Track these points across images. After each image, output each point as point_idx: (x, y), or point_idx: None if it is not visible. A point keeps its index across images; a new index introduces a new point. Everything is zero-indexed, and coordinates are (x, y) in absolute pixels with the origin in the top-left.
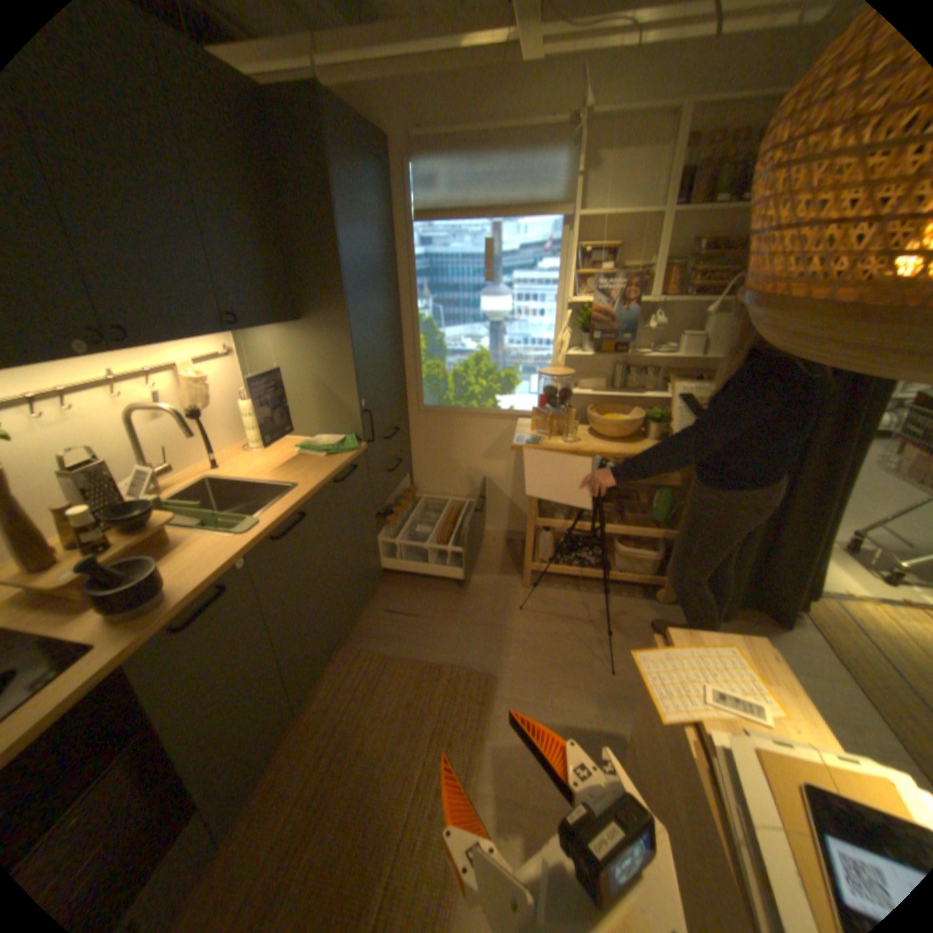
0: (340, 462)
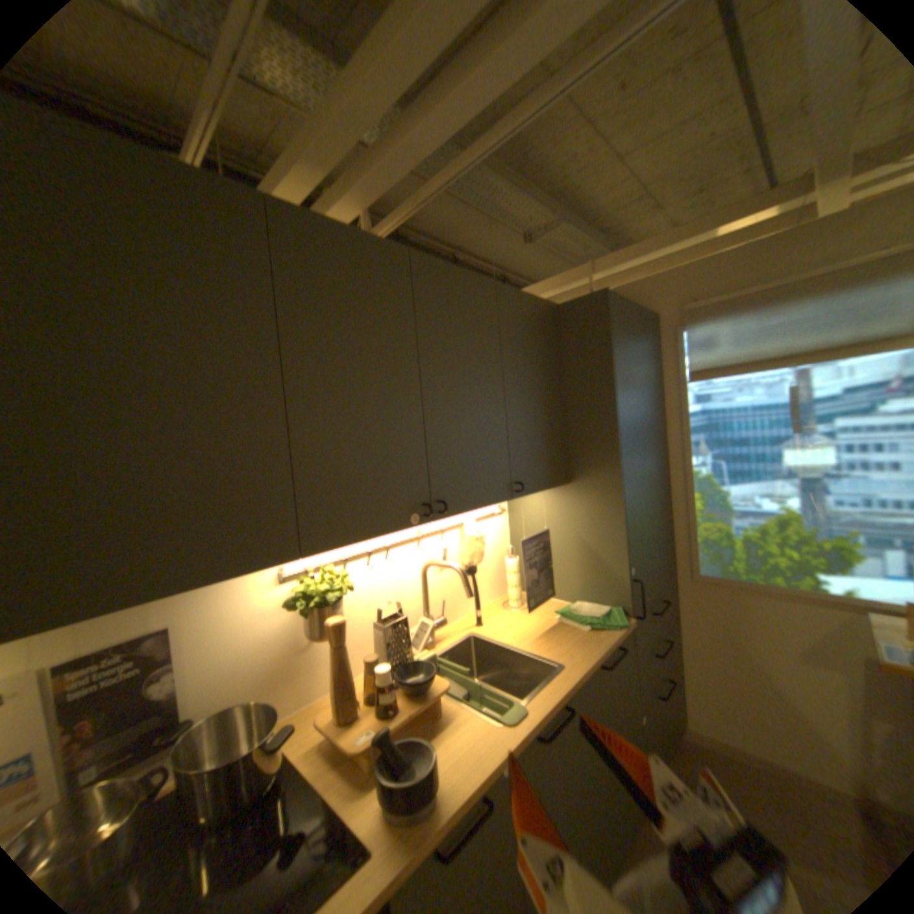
0: (608, 642)
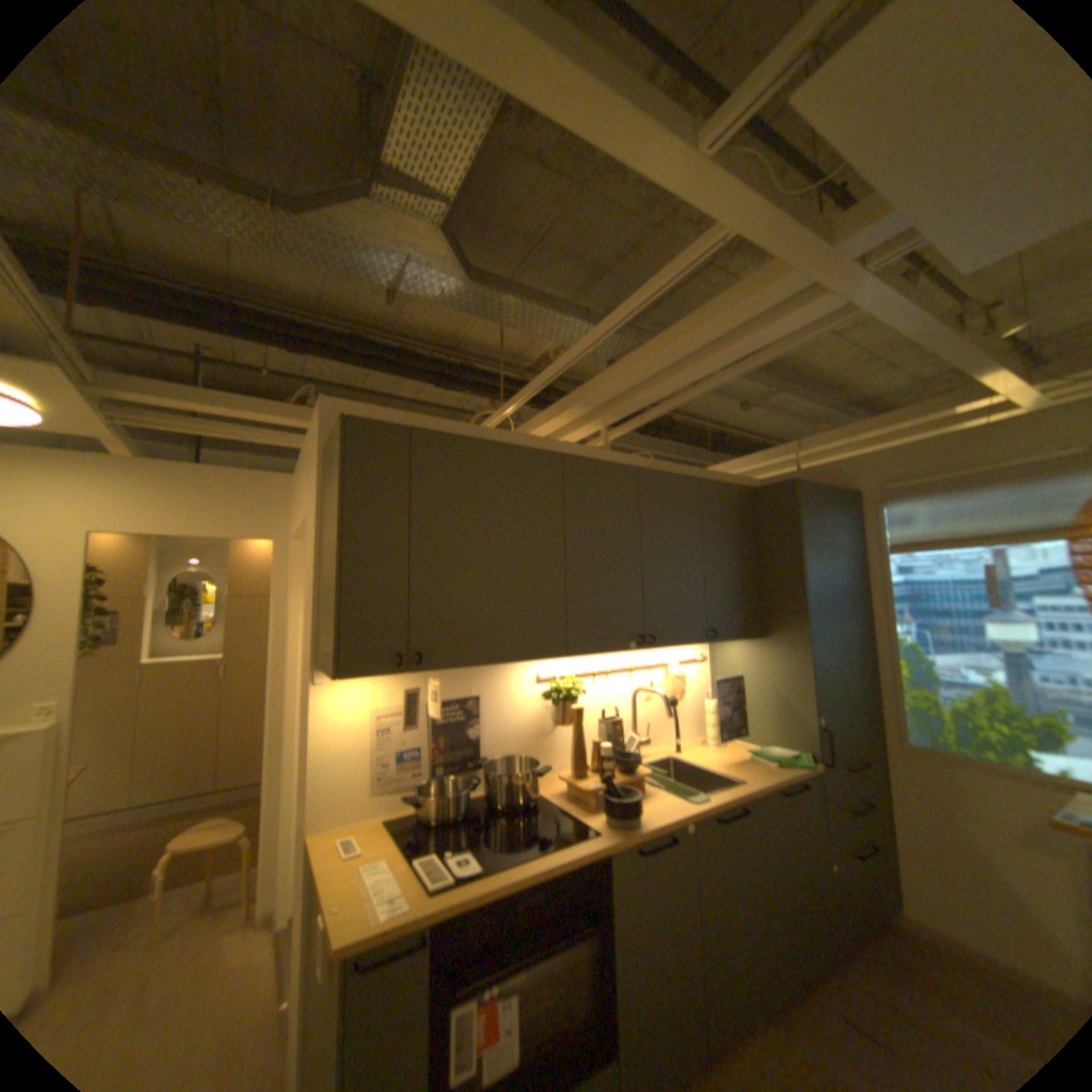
0: (792, 777)
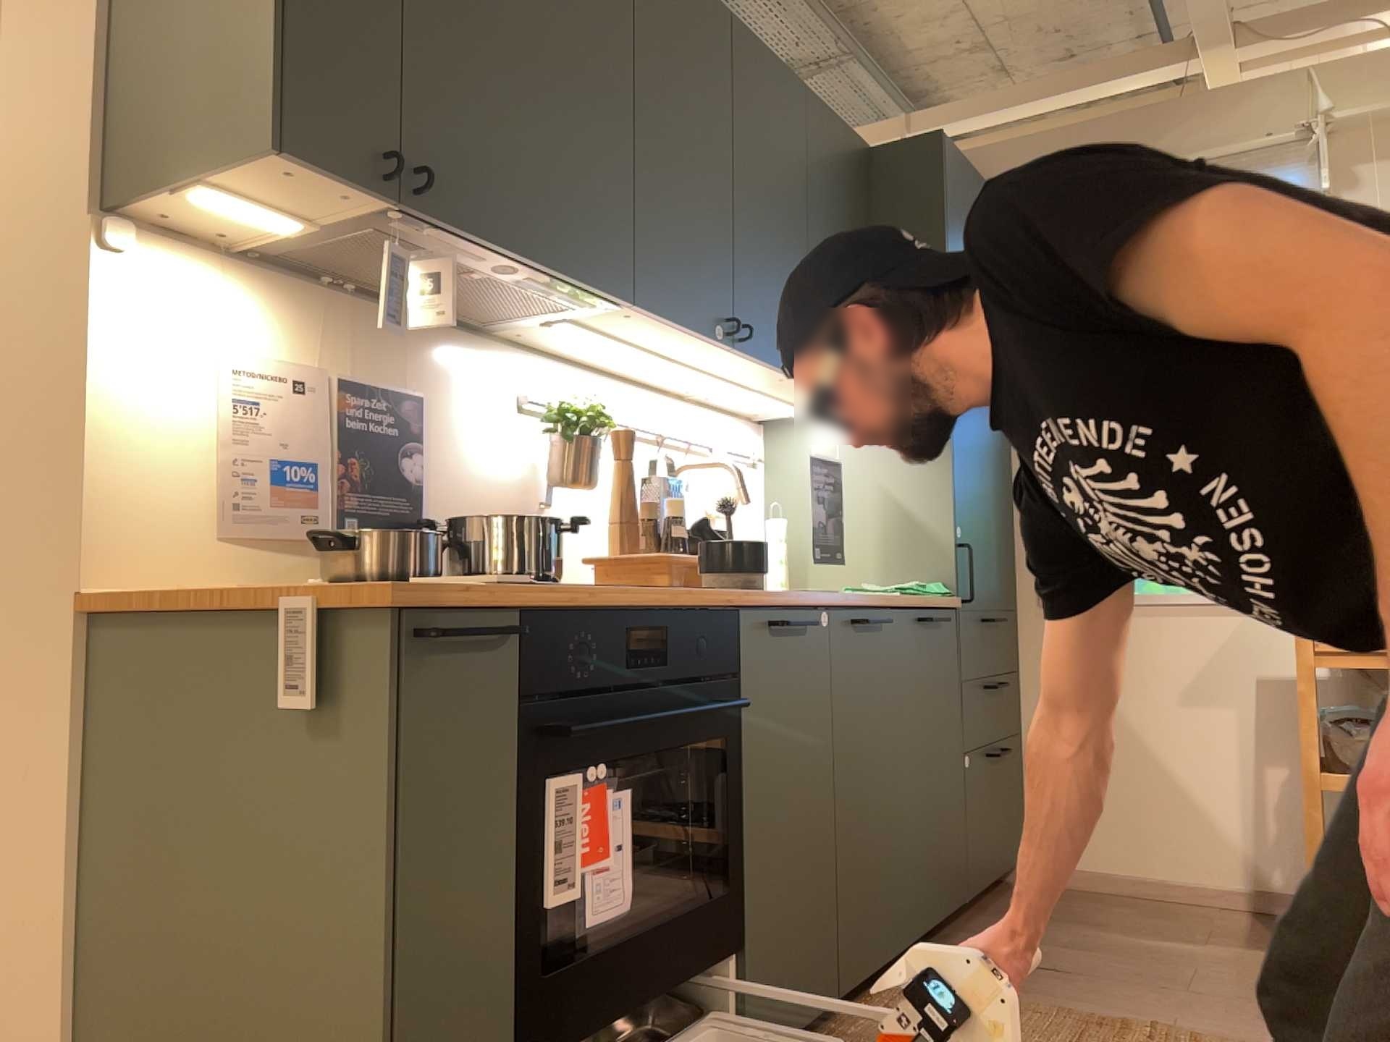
0: (927, 601)
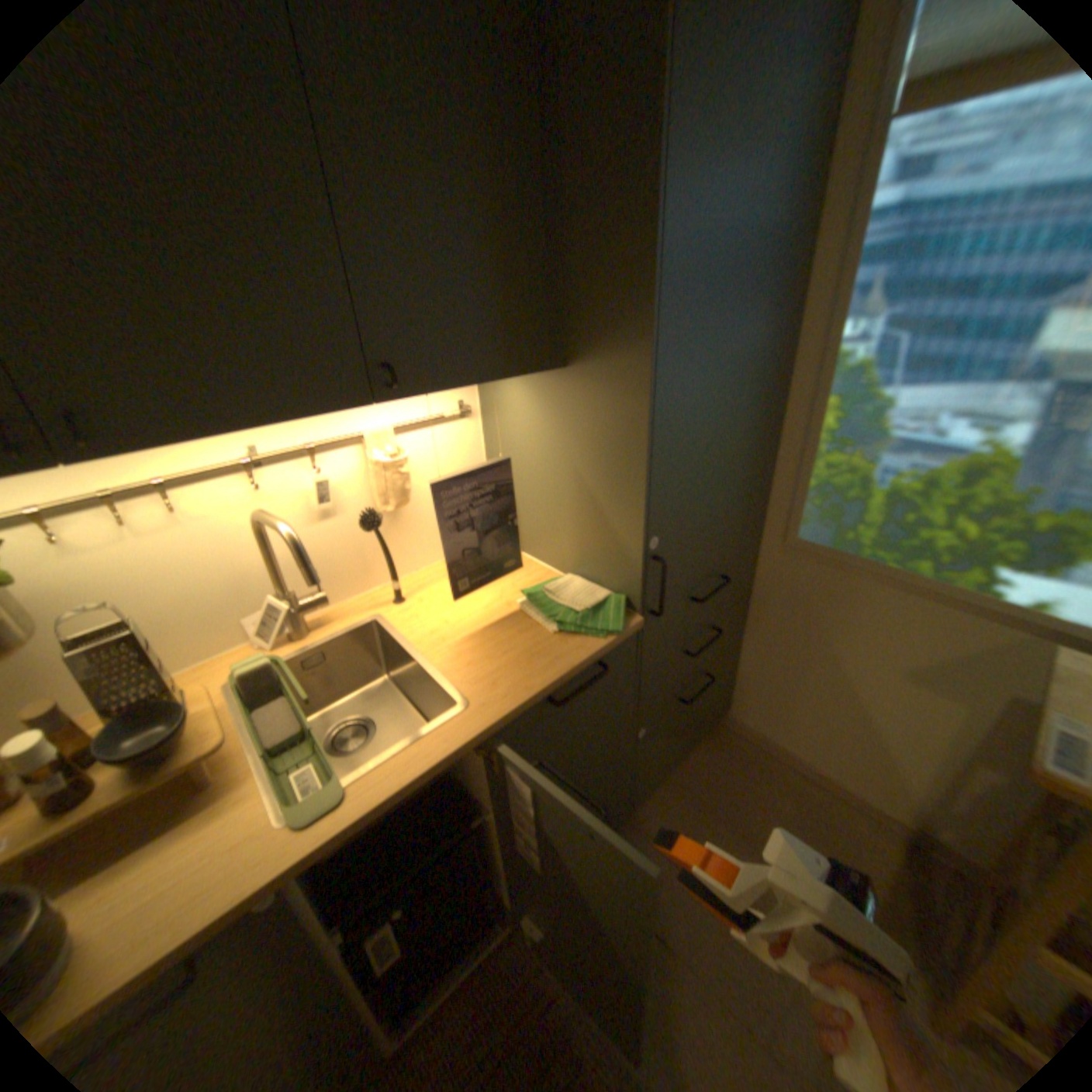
0: (575, 657)
